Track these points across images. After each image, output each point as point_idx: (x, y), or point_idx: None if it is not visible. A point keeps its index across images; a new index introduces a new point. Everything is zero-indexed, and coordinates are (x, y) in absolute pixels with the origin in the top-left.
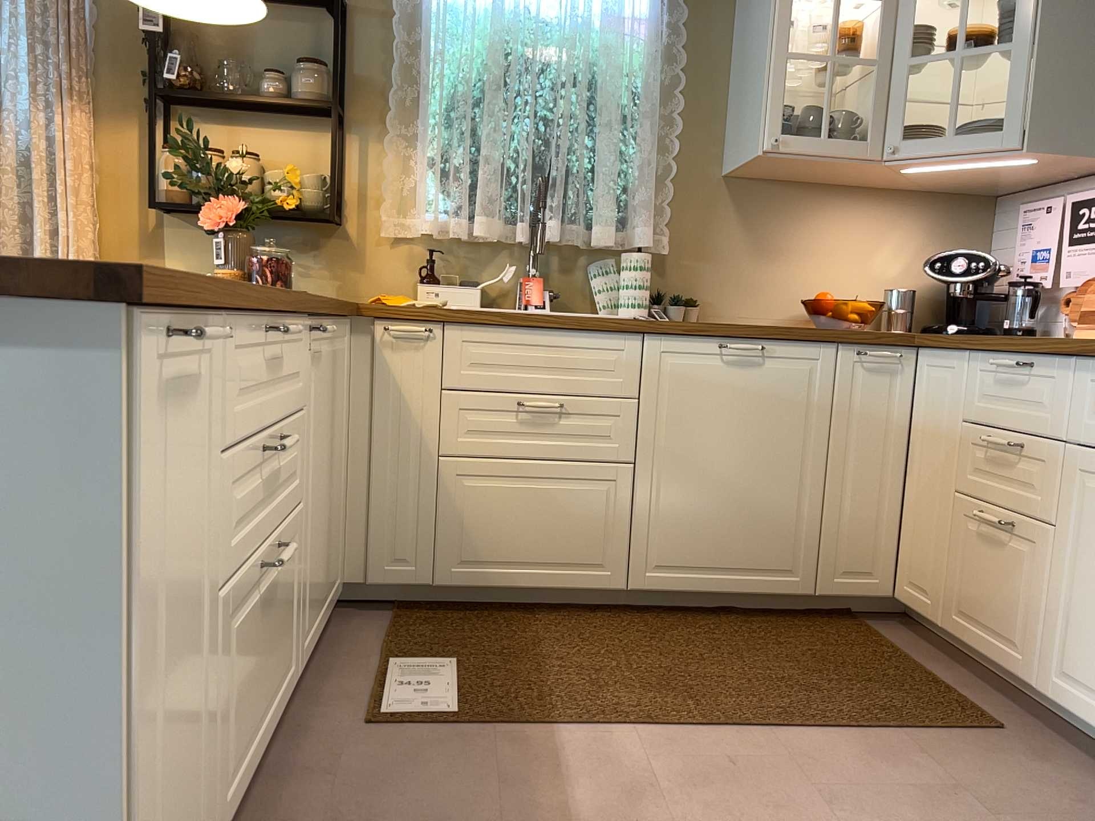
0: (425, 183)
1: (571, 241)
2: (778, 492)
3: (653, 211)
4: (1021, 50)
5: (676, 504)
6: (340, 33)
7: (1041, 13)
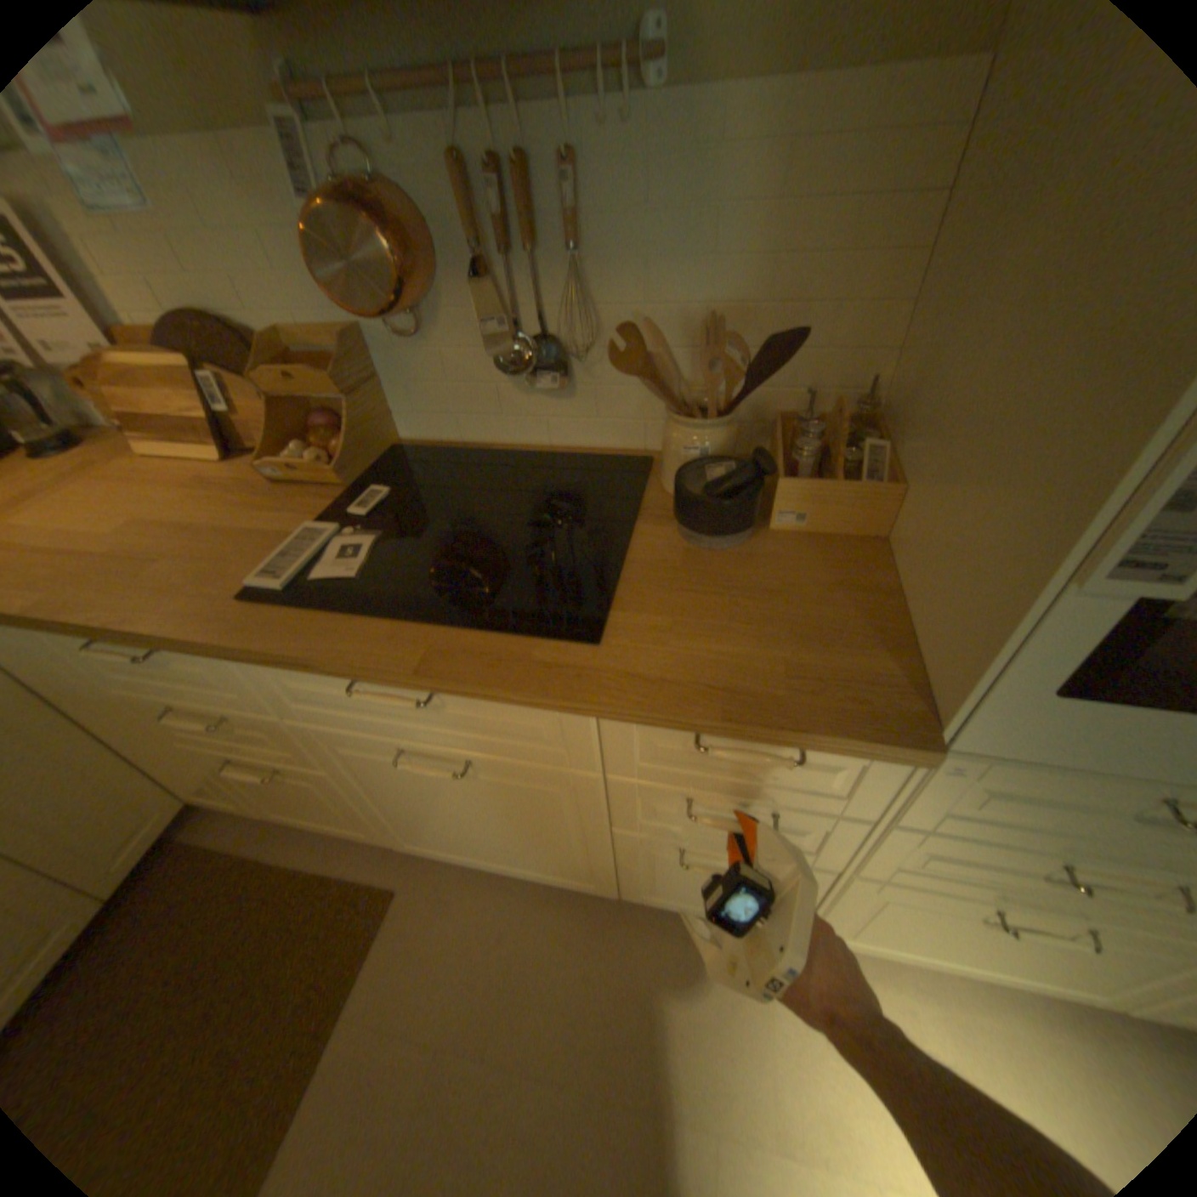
0: None
1: None
2: None
3: None
4: None
5: None
6: None
7: None
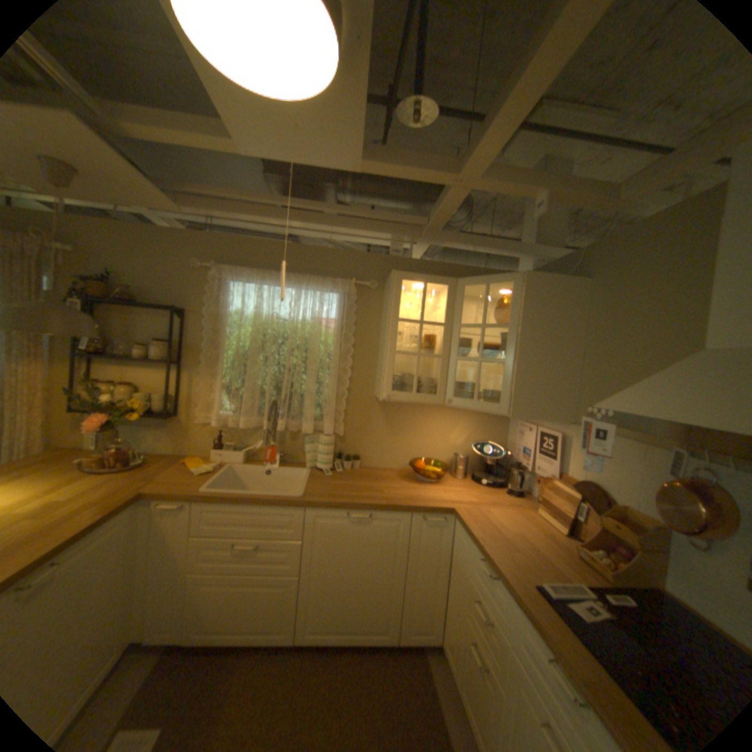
0: (218, 398)
1: (291, 430)
2: (377, 592)
3: (337, 413)
4: (509, 365)
5: (321, 599)
6: (171, 326)
7: (519, 347)
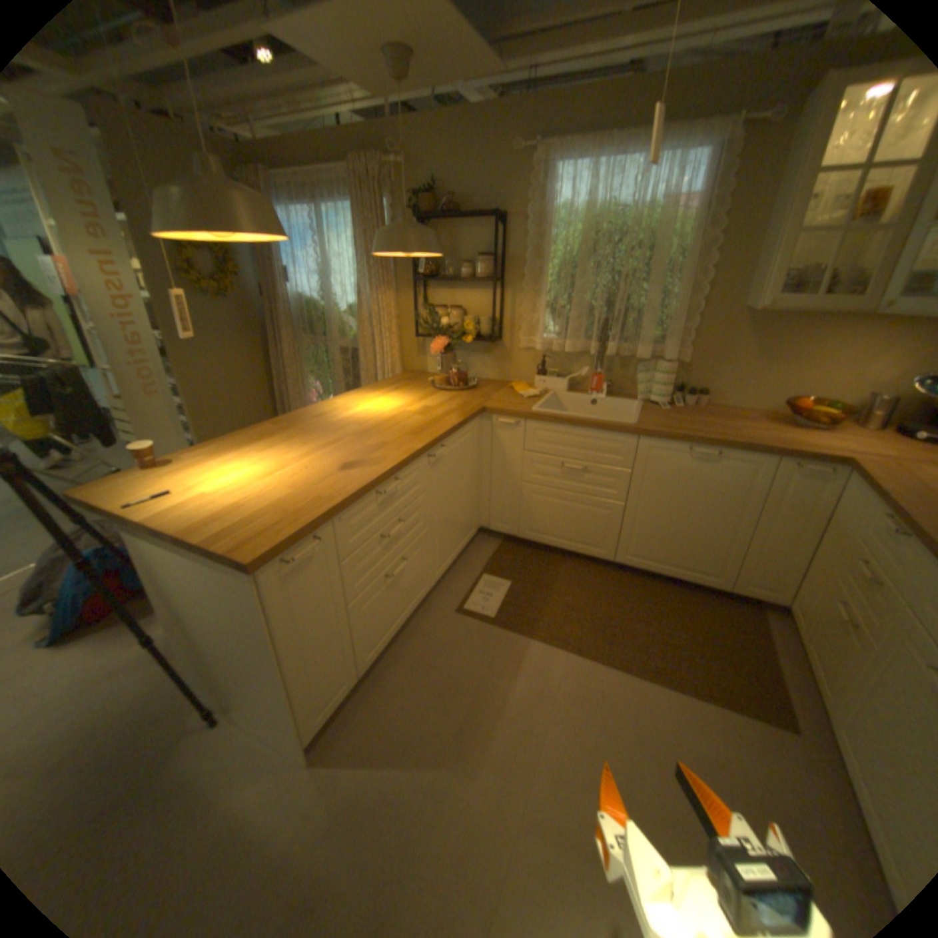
0: (541, 318)
1: (622, 355)
2: (714, 535)
3: (685, 333)
4: None
5: (647, 528)
6: (495, 236)
7: None
